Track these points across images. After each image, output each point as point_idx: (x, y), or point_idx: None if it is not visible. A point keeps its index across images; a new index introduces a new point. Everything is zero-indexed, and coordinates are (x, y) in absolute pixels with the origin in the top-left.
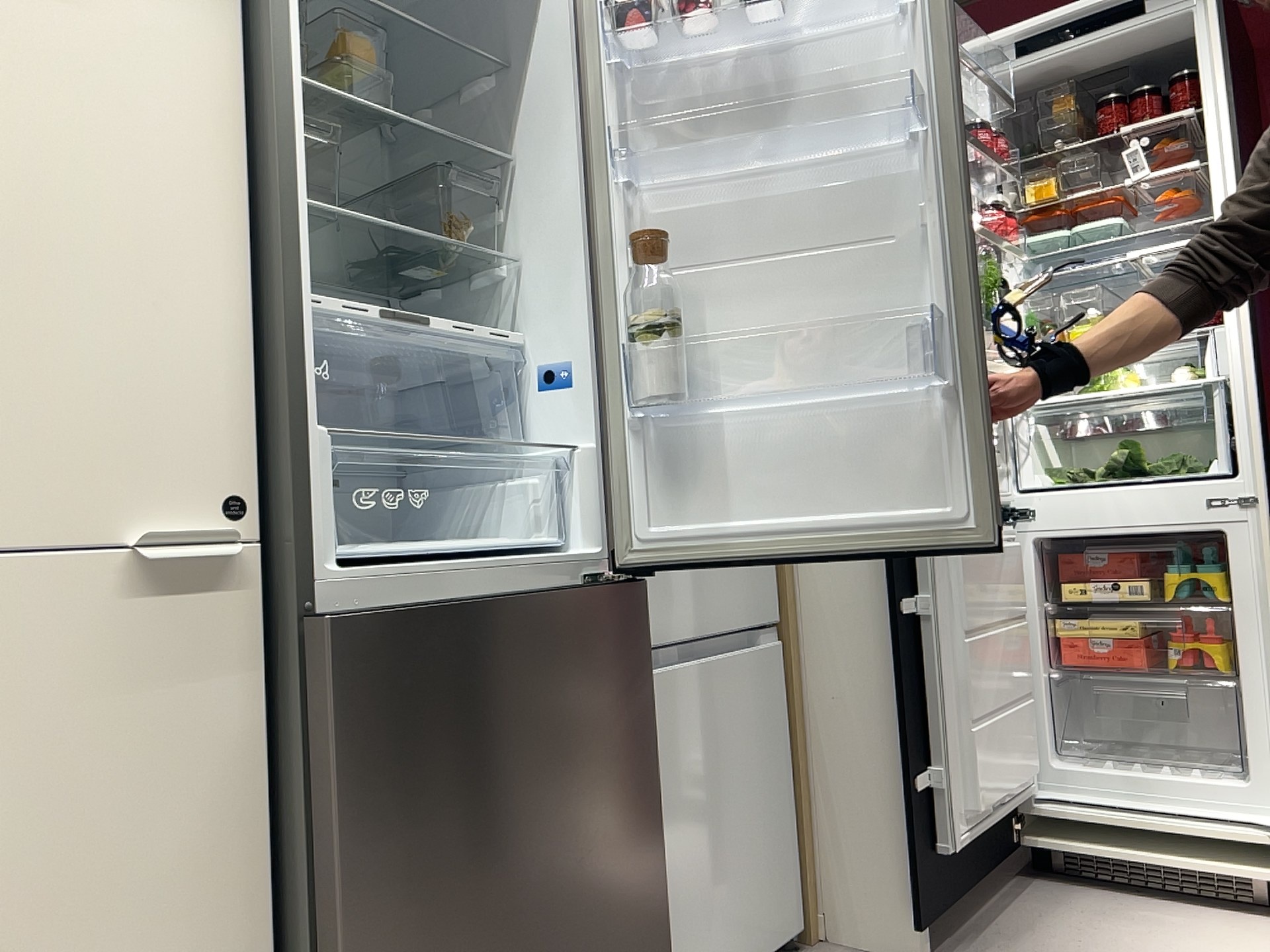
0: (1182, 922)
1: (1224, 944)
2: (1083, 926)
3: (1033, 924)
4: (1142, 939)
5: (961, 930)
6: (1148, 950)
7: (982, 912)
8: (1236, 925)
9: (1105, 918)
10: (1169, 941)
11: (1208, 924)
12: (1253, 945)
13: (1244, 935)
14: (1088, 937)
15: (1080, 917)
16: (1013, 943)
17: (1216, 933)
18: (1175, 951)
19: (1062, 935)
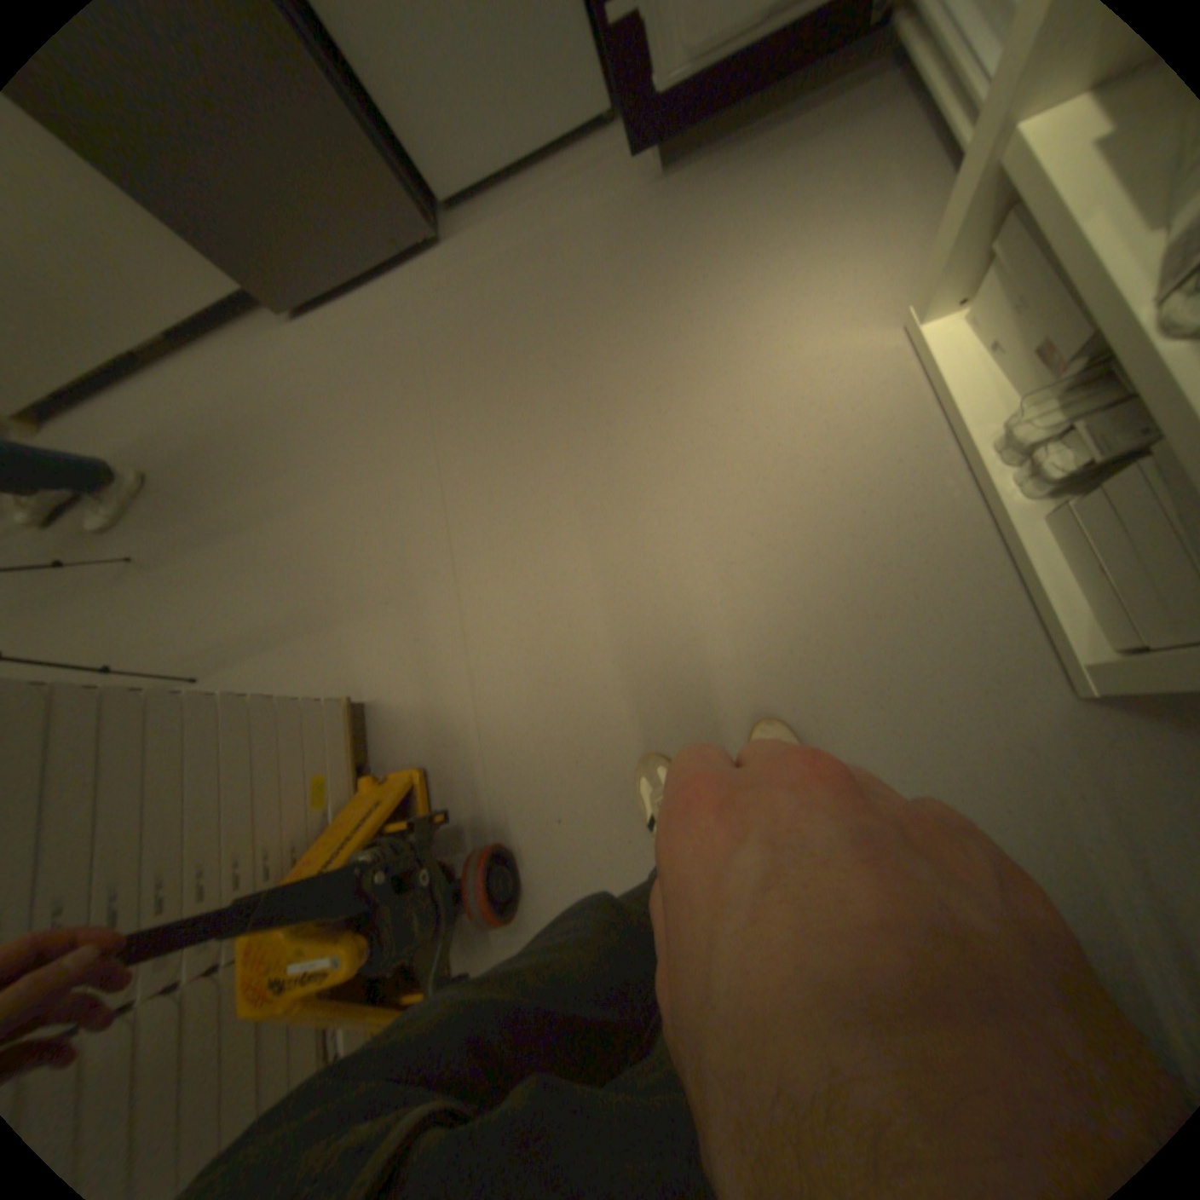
0: (895, 187)
1: (874, 231)
2: (811, 163)
3: (781, 144)
4: (824, 199)
5: (723, 133)
6: (807, 215)
7: (769, 111)
8: (931, 209)
9: (844, 156)
10: (841, 209)
11: (913, 198)
12: (892, 243)
13: (912, 226)
14: (793, 178)
15: (828, 146)
16: (734, 165)
17: (893, 215)
18: (823, 226)
19: (779, 169)
